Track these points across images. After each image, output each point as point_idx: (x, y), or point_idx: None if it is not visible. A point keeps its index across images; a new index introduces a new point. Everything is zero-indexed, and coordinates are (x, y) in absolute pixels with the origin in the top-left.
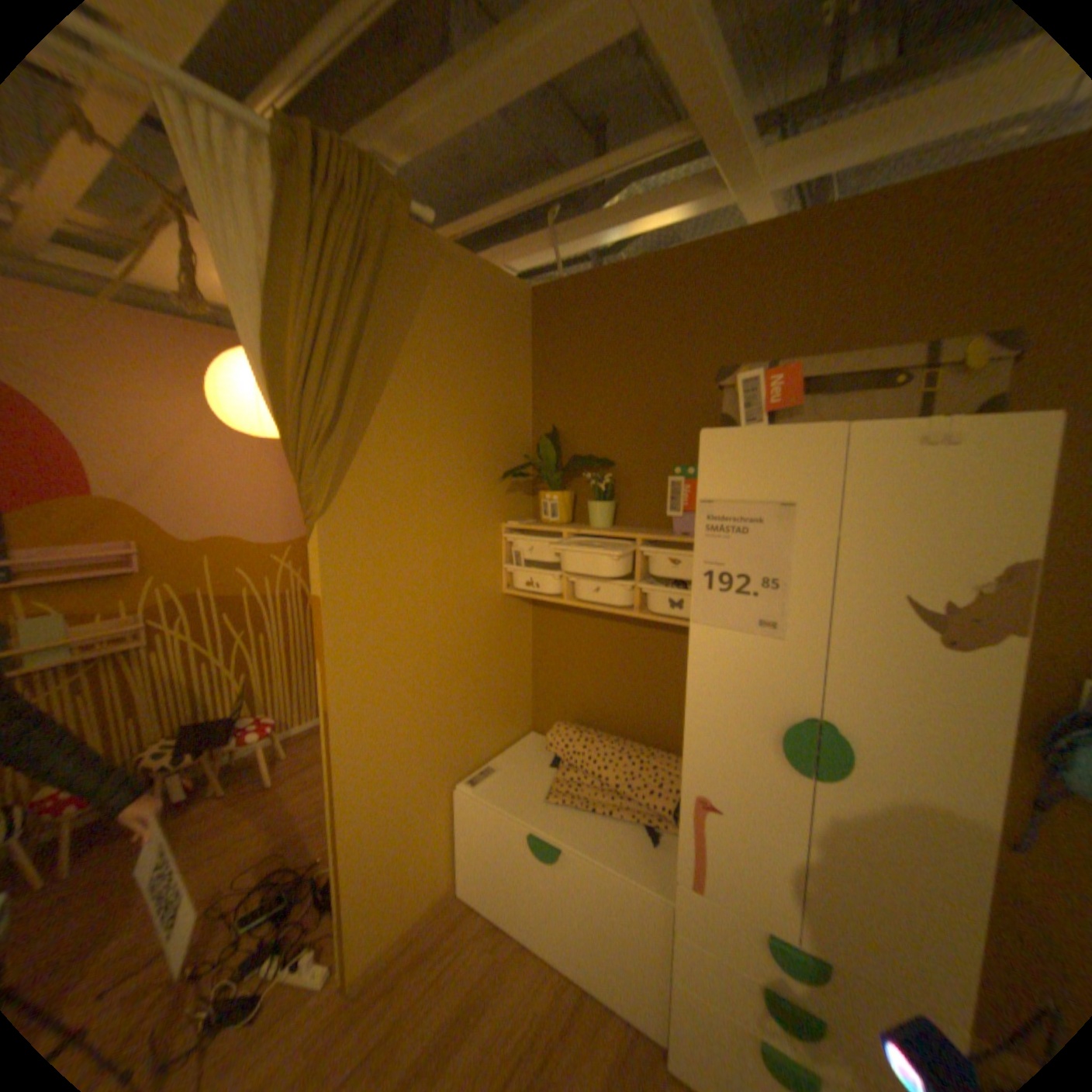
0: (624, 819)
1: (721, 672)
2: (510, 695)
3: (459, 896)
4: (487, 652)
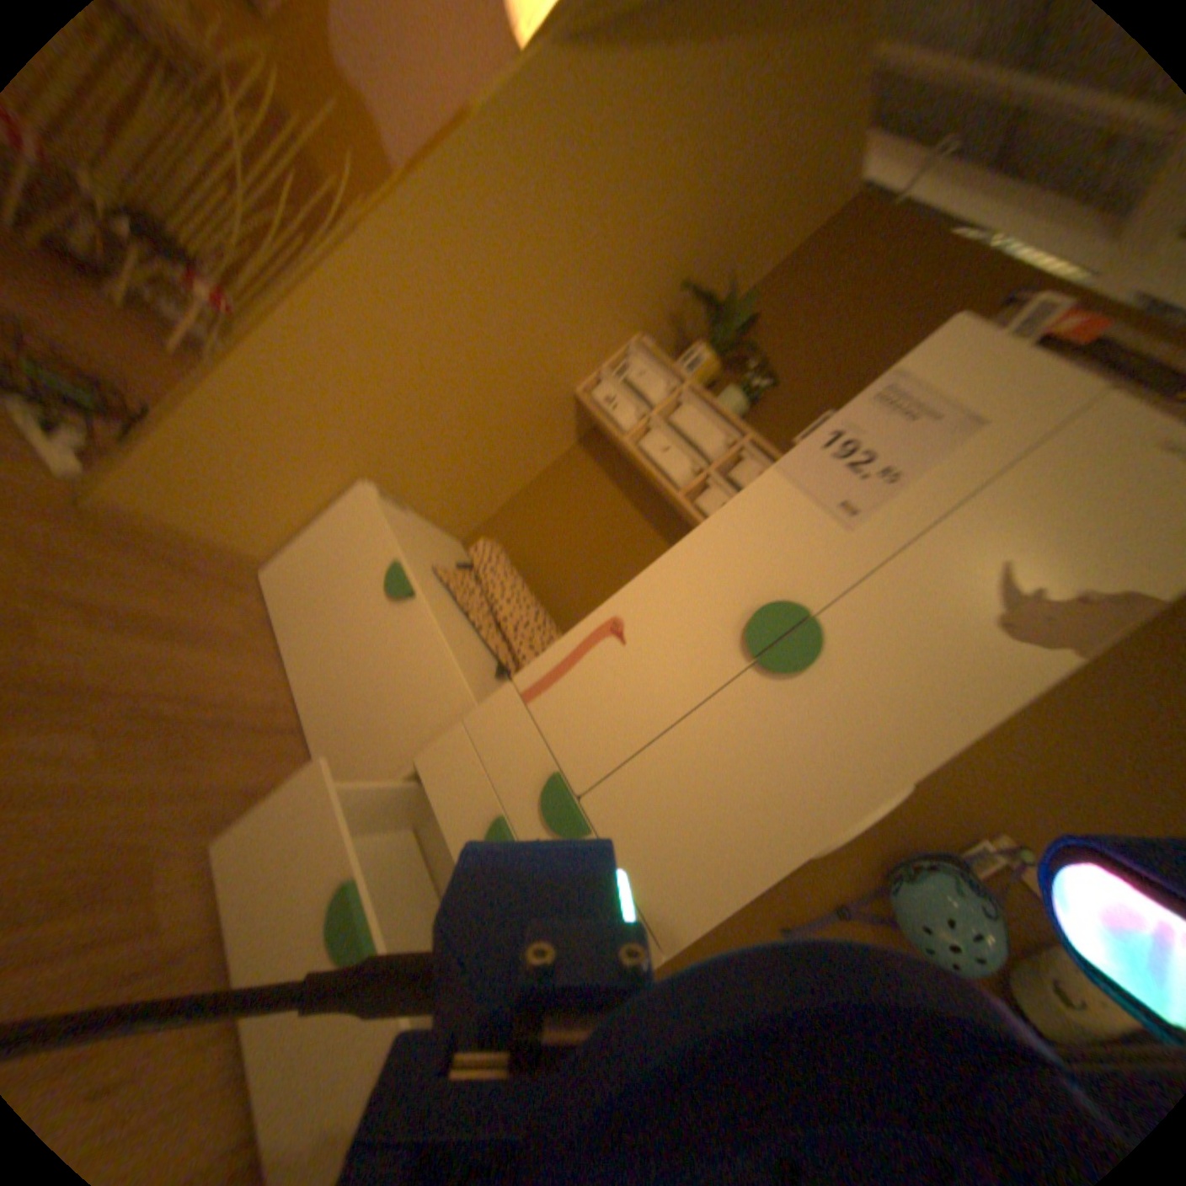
0: (484, 645)
1: (753, 527)
2: (479, 486)
3: (258, 581)
4: (508, 419)
